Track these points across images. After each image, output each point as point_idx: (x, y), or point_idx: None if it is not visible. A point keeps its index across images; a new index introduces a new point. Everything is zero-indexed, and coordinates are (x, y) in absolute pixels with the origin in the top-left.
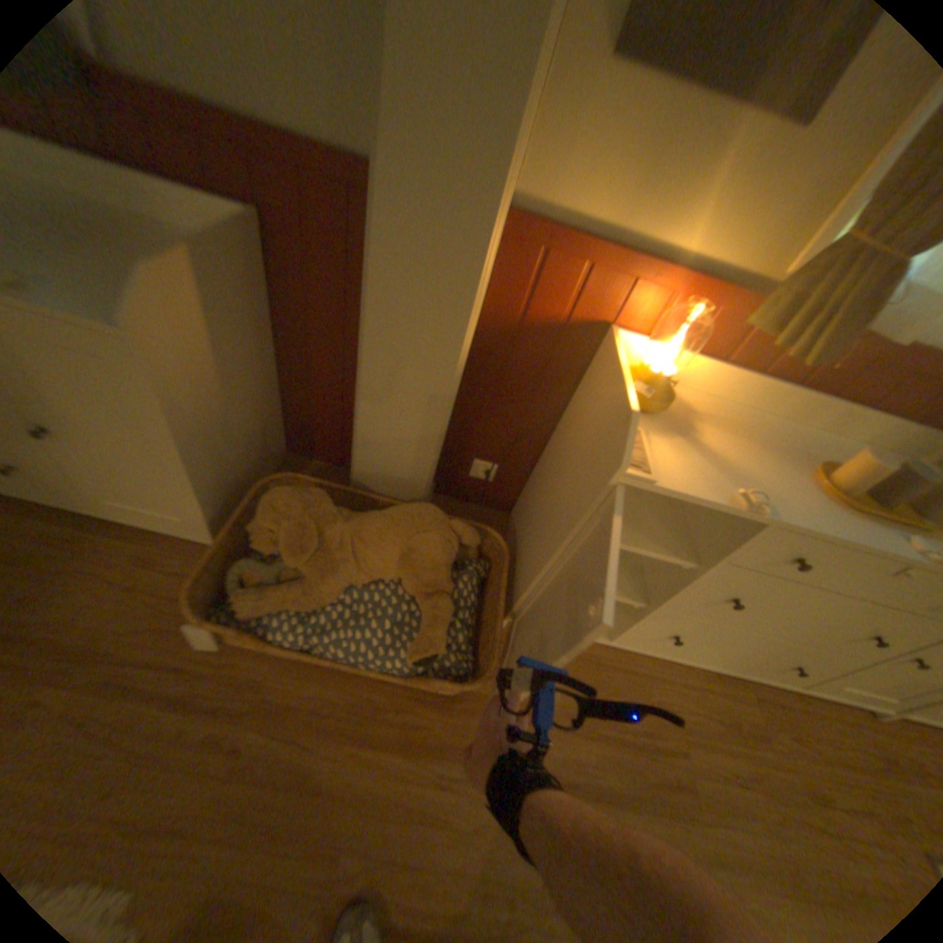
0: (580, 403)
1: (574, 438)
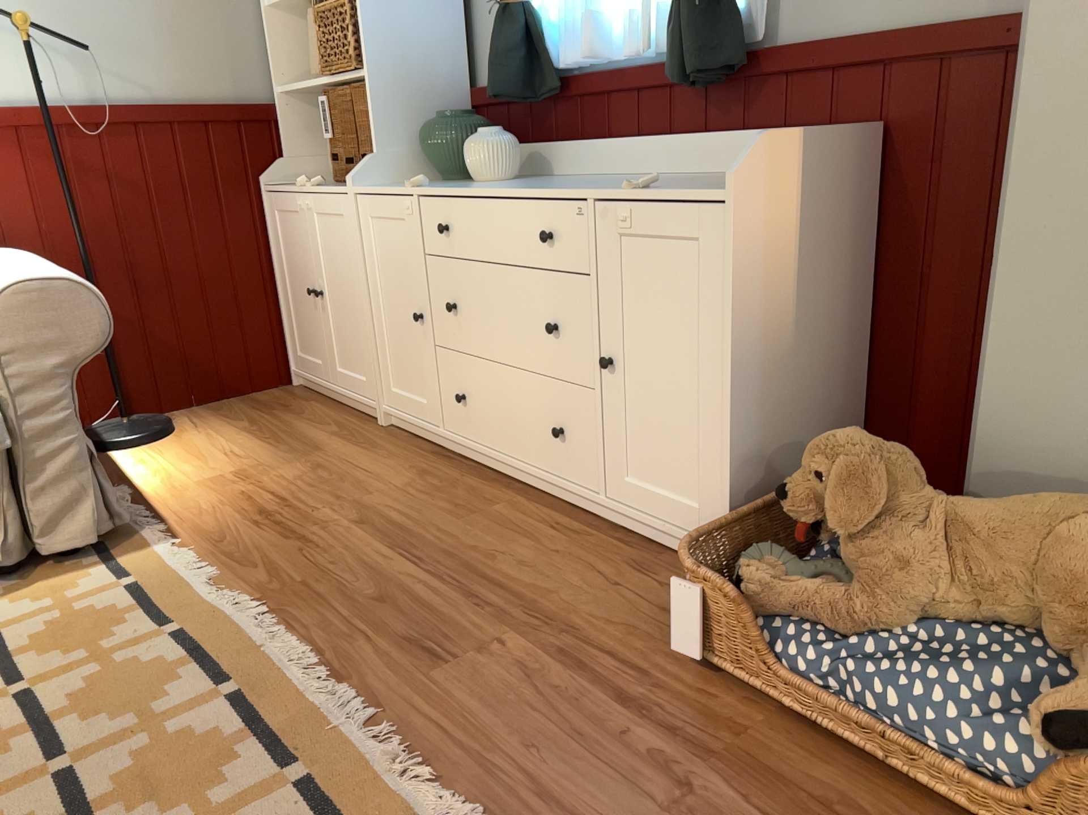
0: None
1: None
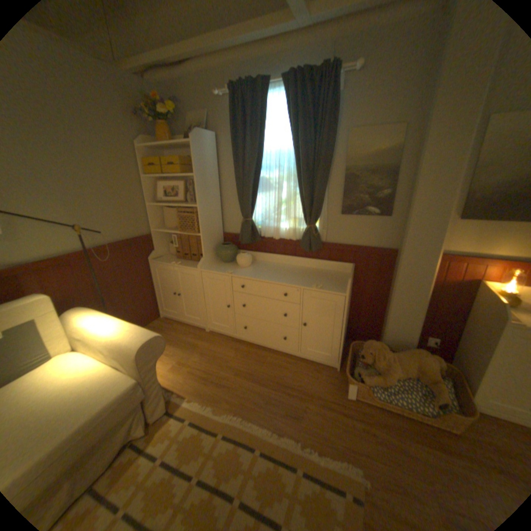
0: (476, 308)
1: (479, 321)
